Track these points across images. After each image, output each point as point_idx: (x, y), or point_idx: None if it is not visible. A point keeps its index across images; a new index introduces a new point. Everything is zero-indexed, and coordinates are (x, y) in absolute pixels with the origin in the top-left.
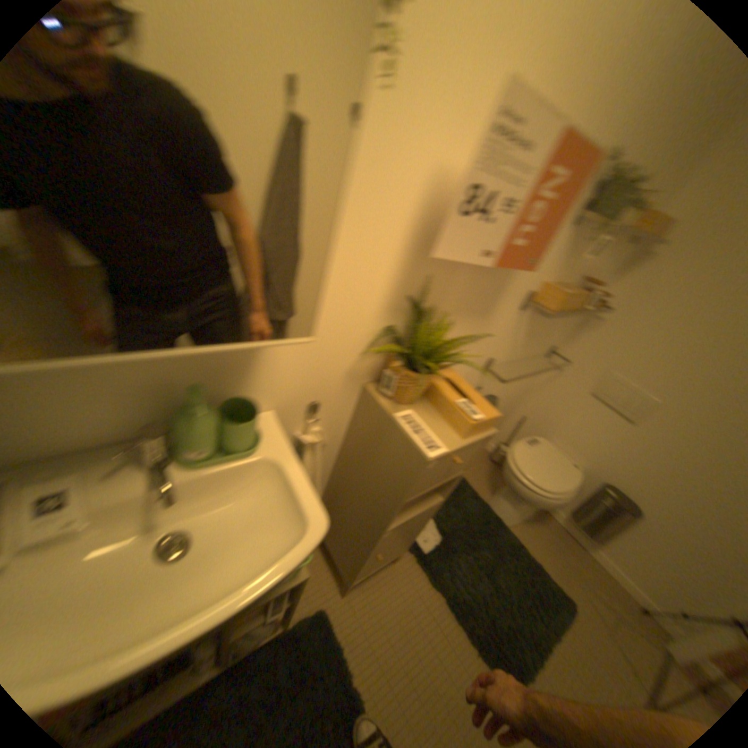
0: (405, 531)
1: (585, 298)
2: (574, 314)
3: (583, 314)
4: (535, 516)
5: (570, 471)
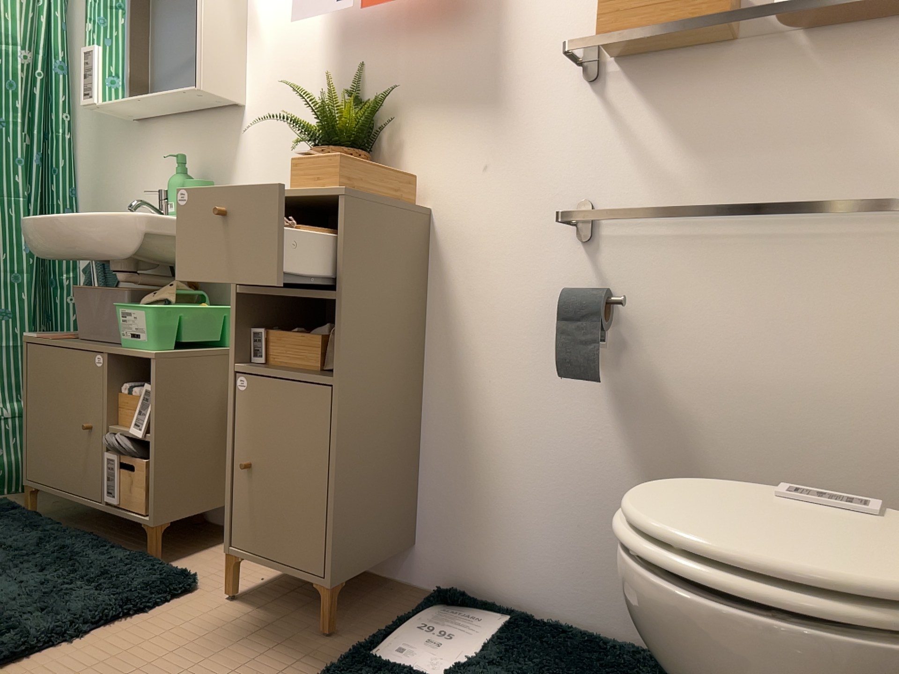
0: (275, 419)
1: None
2: None
3: None
4: None
5: (871, 559)
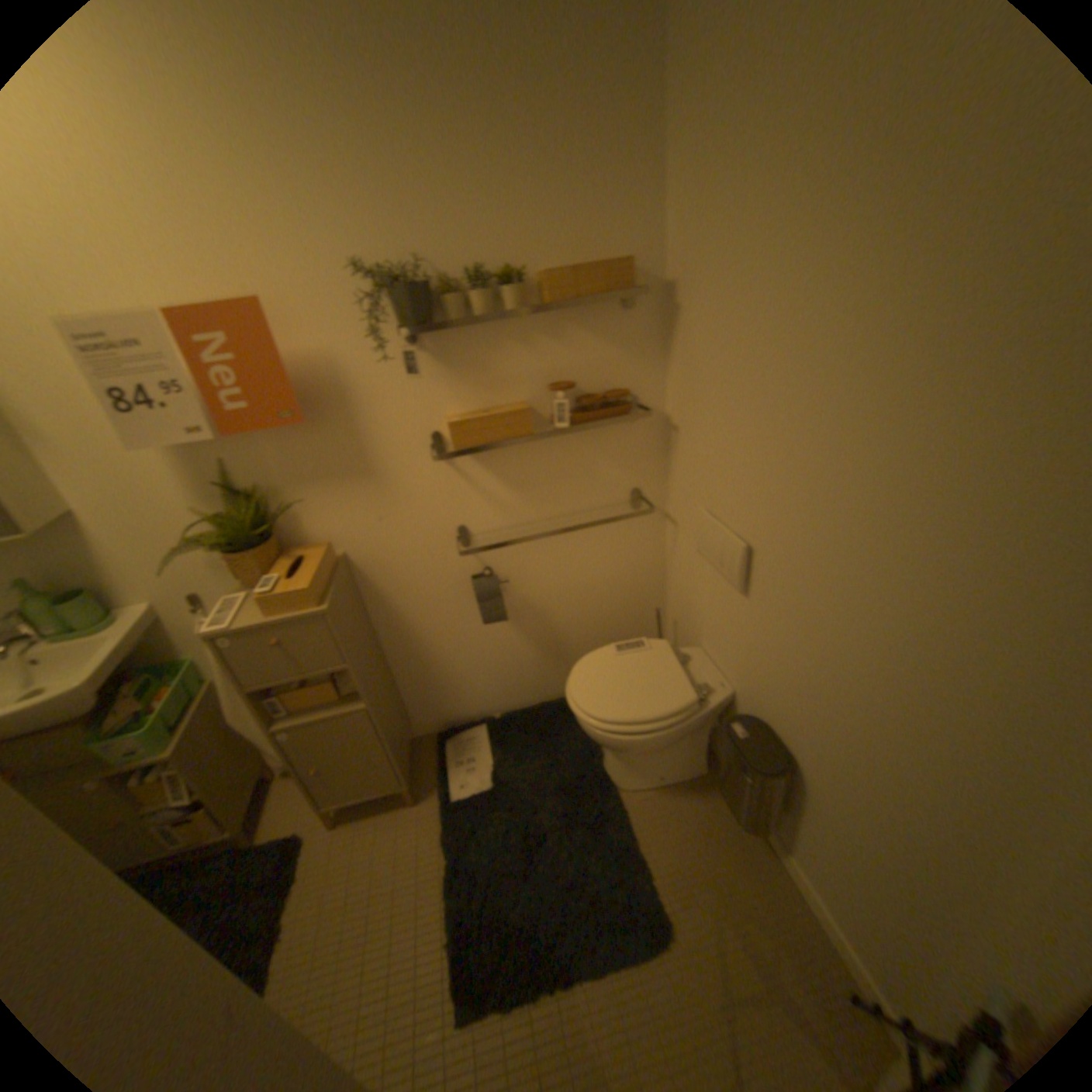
0: (327, 742)
1: (513, 418)
2: (612, 436)
3: (643, 430)
4: (691, 780)
5: (669, 689)
